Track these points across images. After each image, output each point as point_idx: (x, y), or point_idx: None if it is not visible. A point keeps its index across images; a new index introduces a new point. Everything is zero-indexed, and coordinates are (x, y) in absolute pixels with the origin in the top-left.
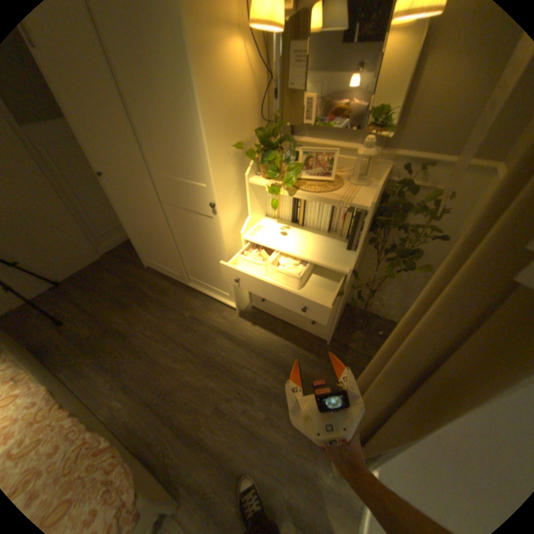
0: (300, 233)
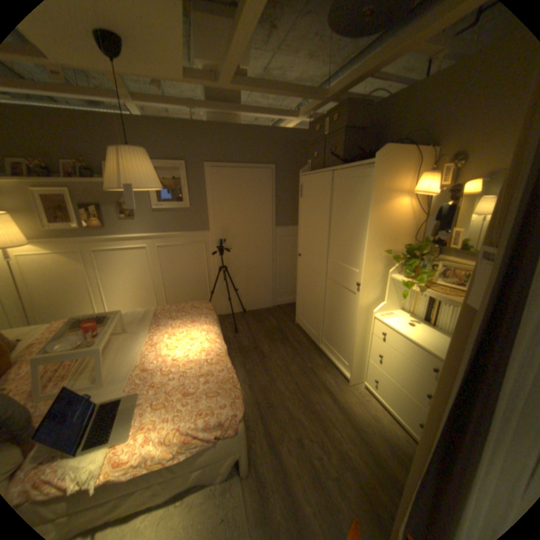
0: (429, 329)
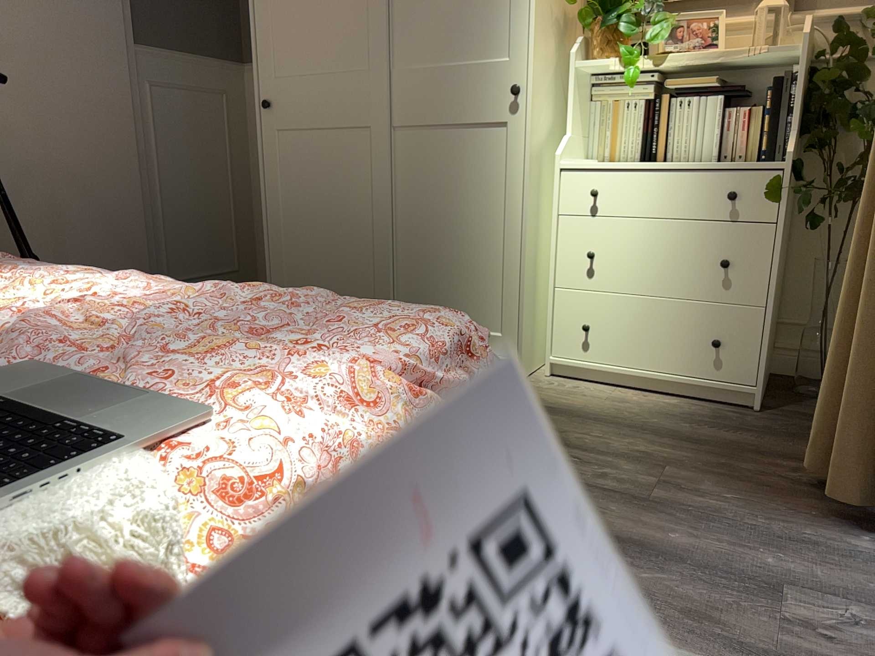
0: (665, 163)
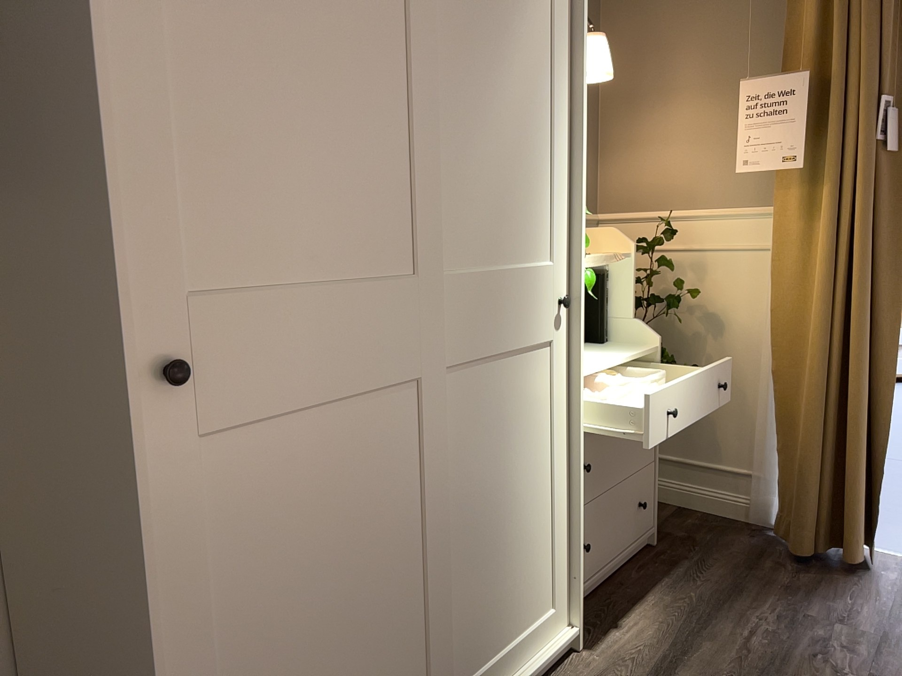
0: None
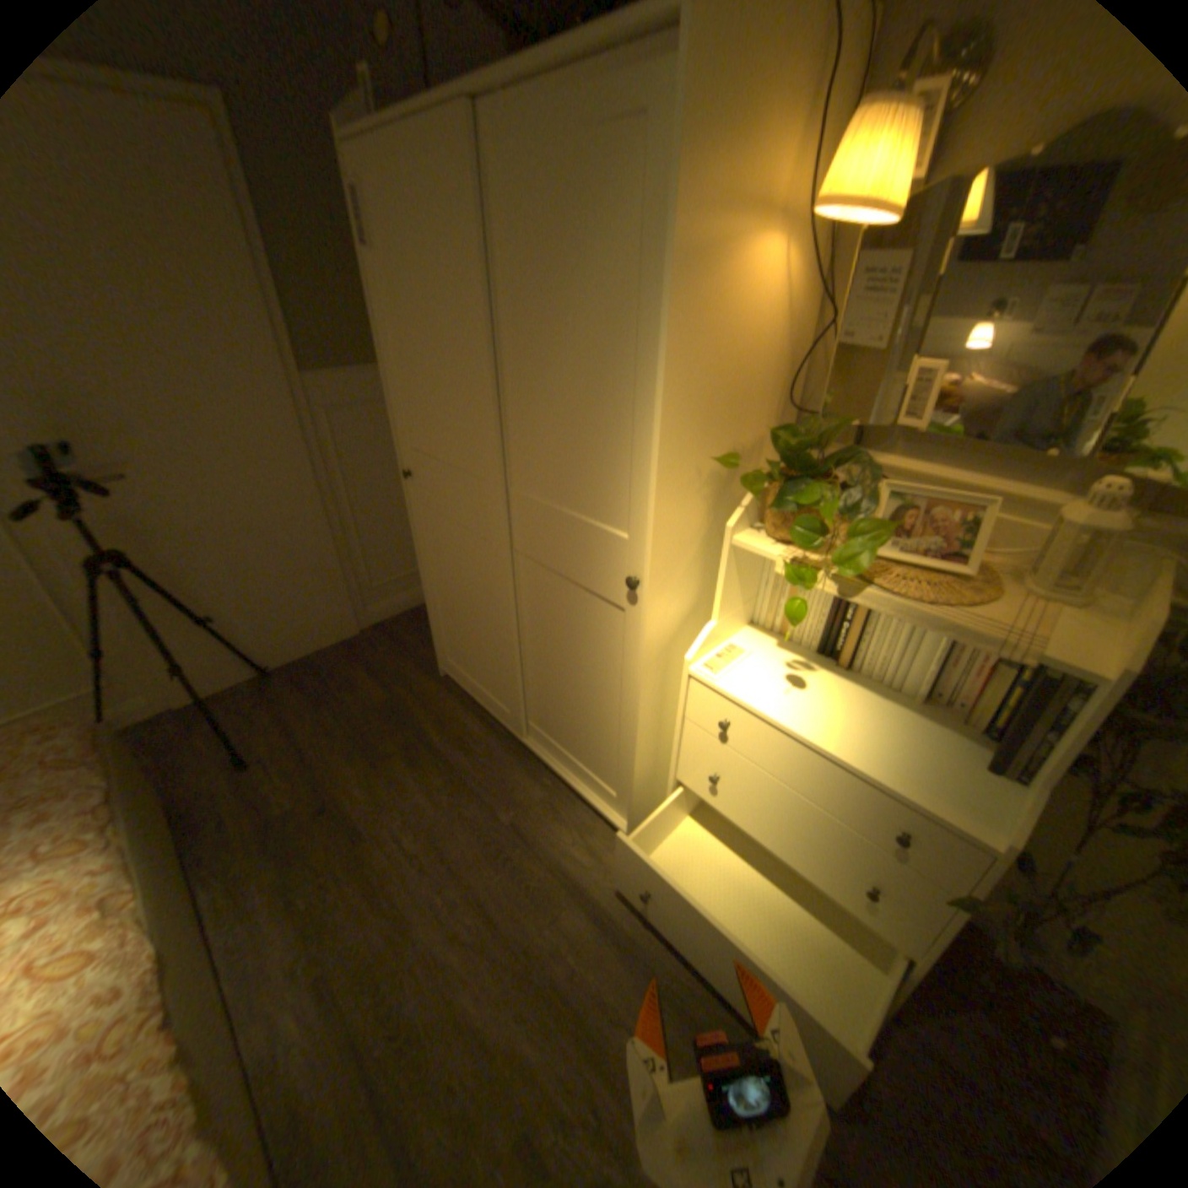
0: (843, 688)
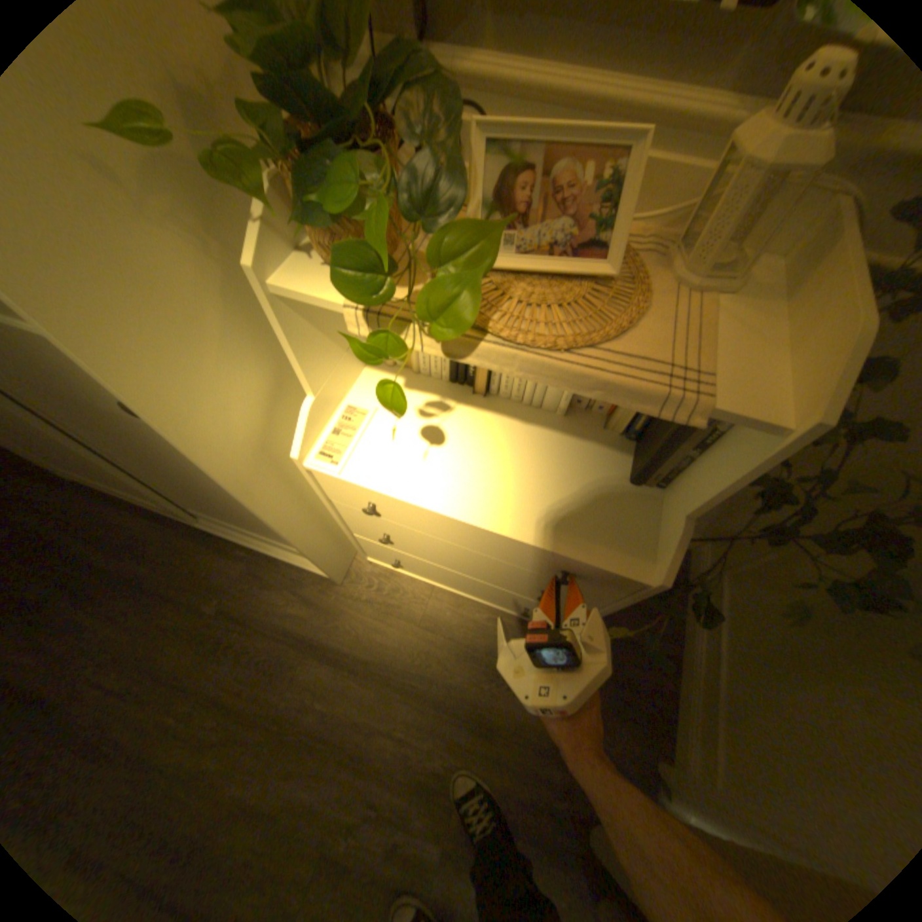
0: (483, 425)
